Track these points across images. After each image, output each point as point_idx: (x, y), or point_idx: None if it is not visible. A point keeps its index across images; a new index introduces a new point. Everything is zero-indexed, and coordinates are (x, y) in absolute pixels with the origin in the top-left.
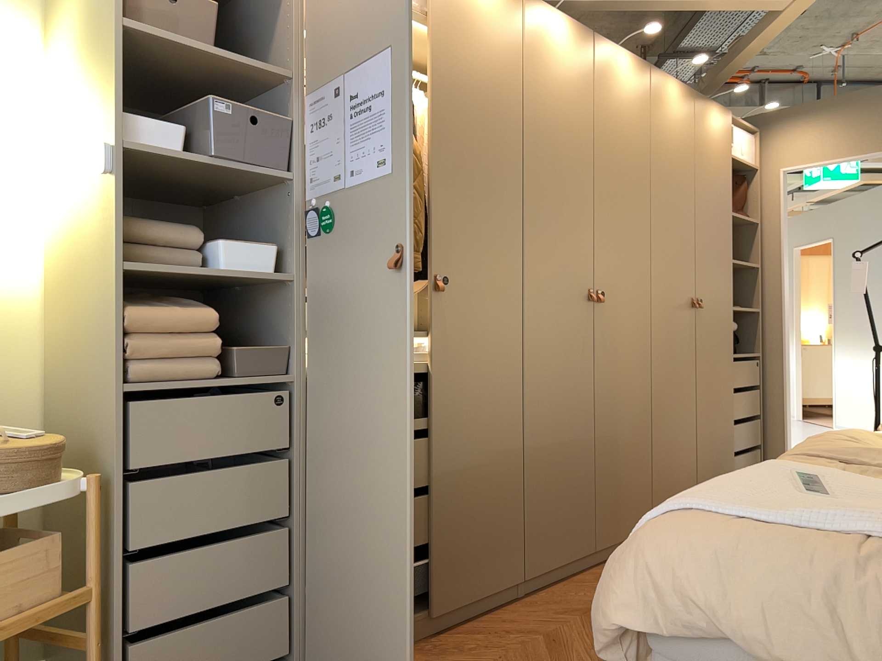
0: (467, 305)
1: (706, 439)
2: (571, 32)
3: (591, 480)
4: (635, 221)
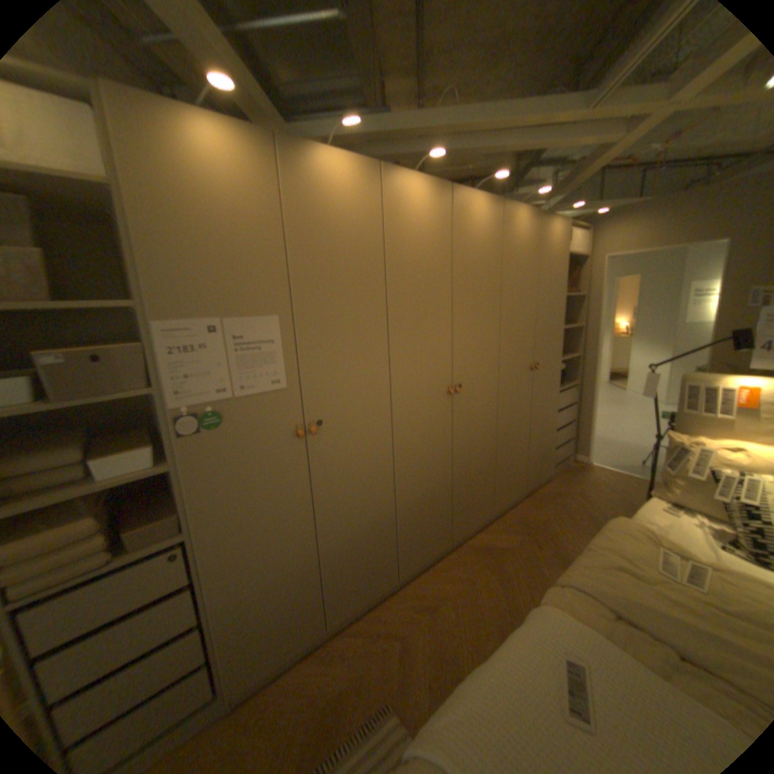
0: (348, 432)
1: (541, 448)
2: (436, 187)
3: (454, 504)
4: (493, 324)
